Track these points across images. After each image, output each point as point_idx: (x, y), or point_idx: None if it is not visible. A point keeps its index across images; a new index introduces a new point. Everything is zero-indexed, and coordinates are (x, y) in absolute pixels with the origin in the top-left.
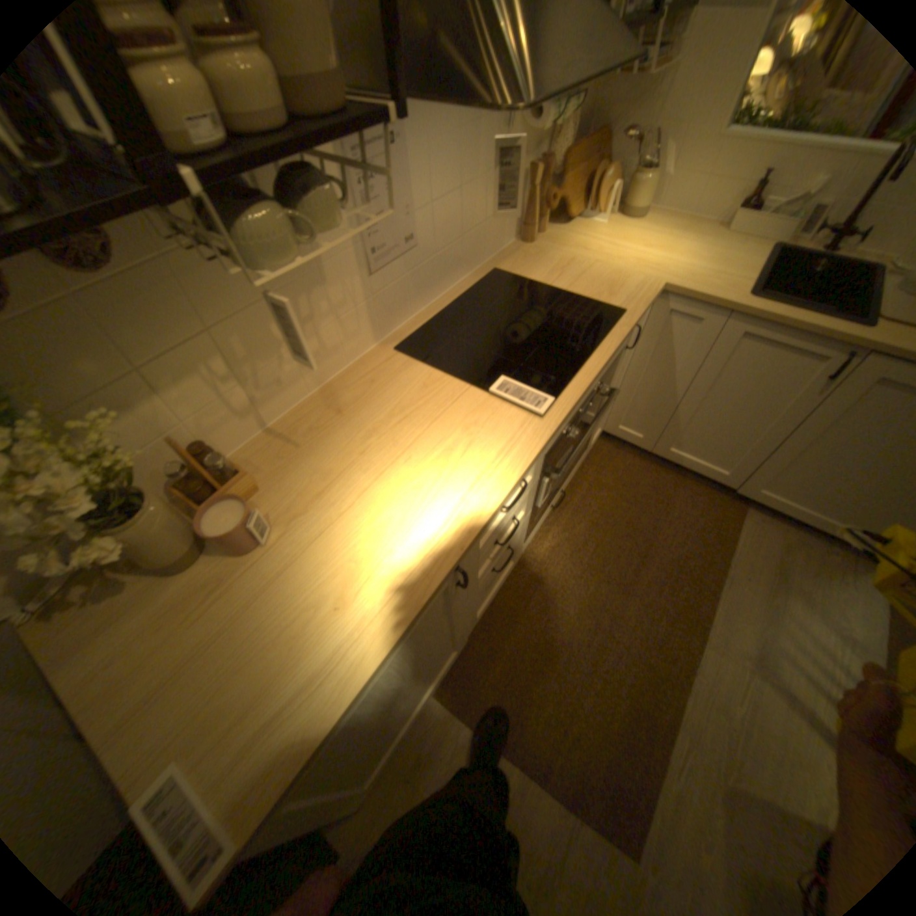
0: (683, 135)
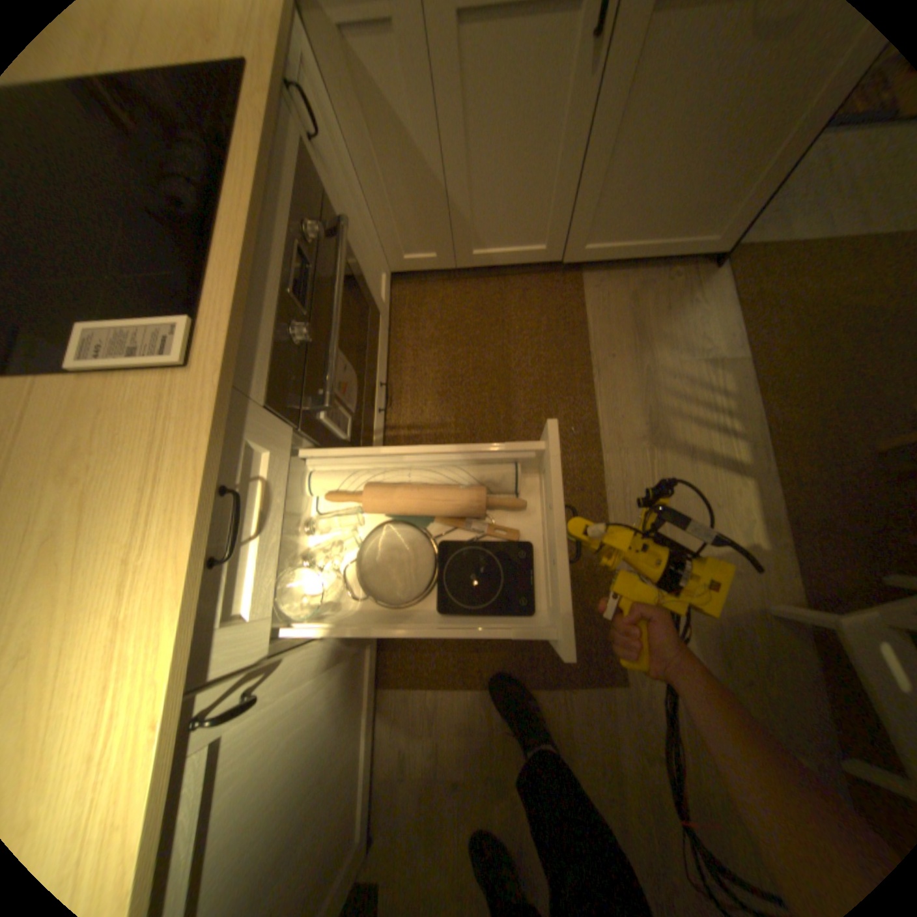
0: None
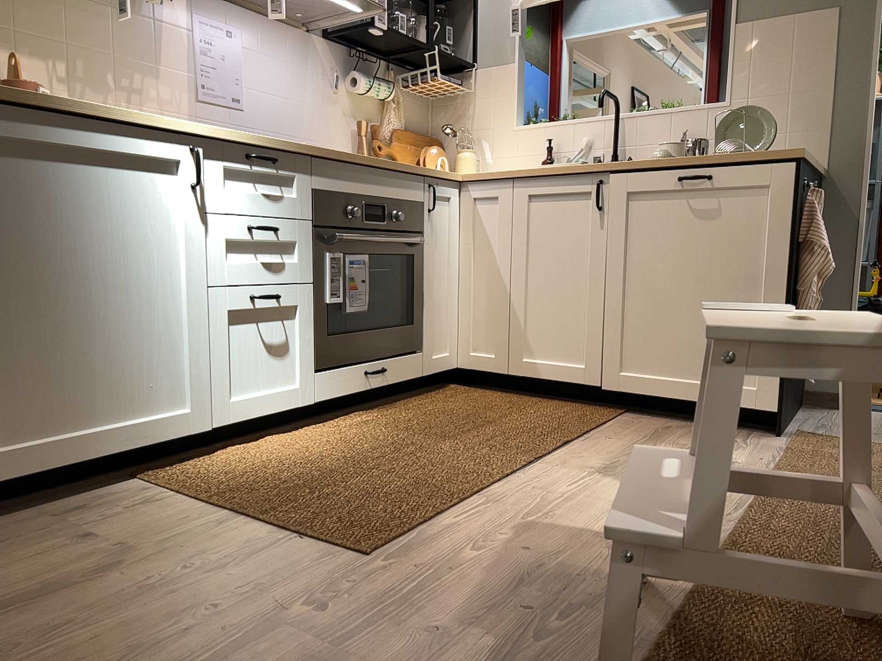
0: (493, 135)
